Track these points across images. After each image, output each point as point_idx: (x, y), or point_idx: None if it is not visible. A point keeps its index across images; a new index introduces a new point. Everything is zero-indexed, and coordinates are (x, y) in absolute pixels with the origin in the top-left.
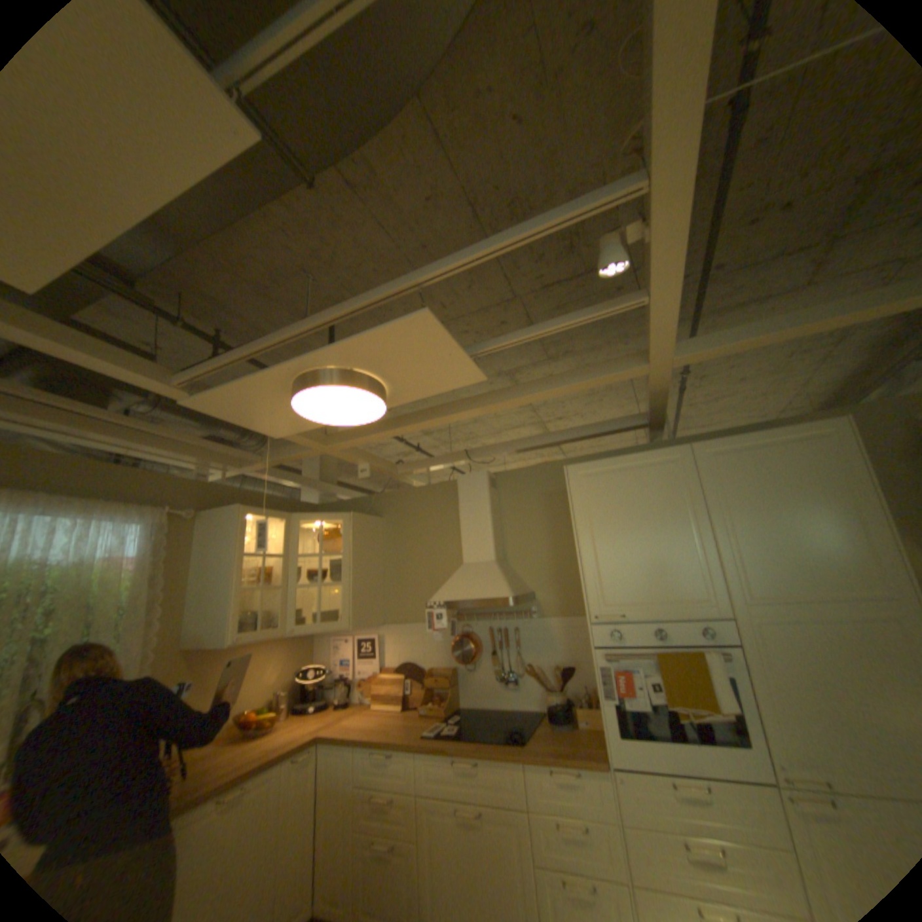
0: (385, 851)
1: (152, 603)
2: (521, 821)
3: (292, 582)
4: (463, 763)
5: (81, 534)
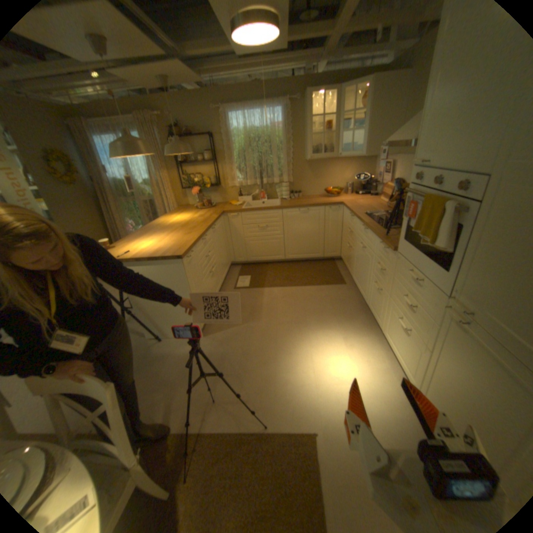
0: (347, 246)
1: (292, 139)
2: (372, 256)
3: (344, 127)
4: (365, 226)
5: (263, 113)
